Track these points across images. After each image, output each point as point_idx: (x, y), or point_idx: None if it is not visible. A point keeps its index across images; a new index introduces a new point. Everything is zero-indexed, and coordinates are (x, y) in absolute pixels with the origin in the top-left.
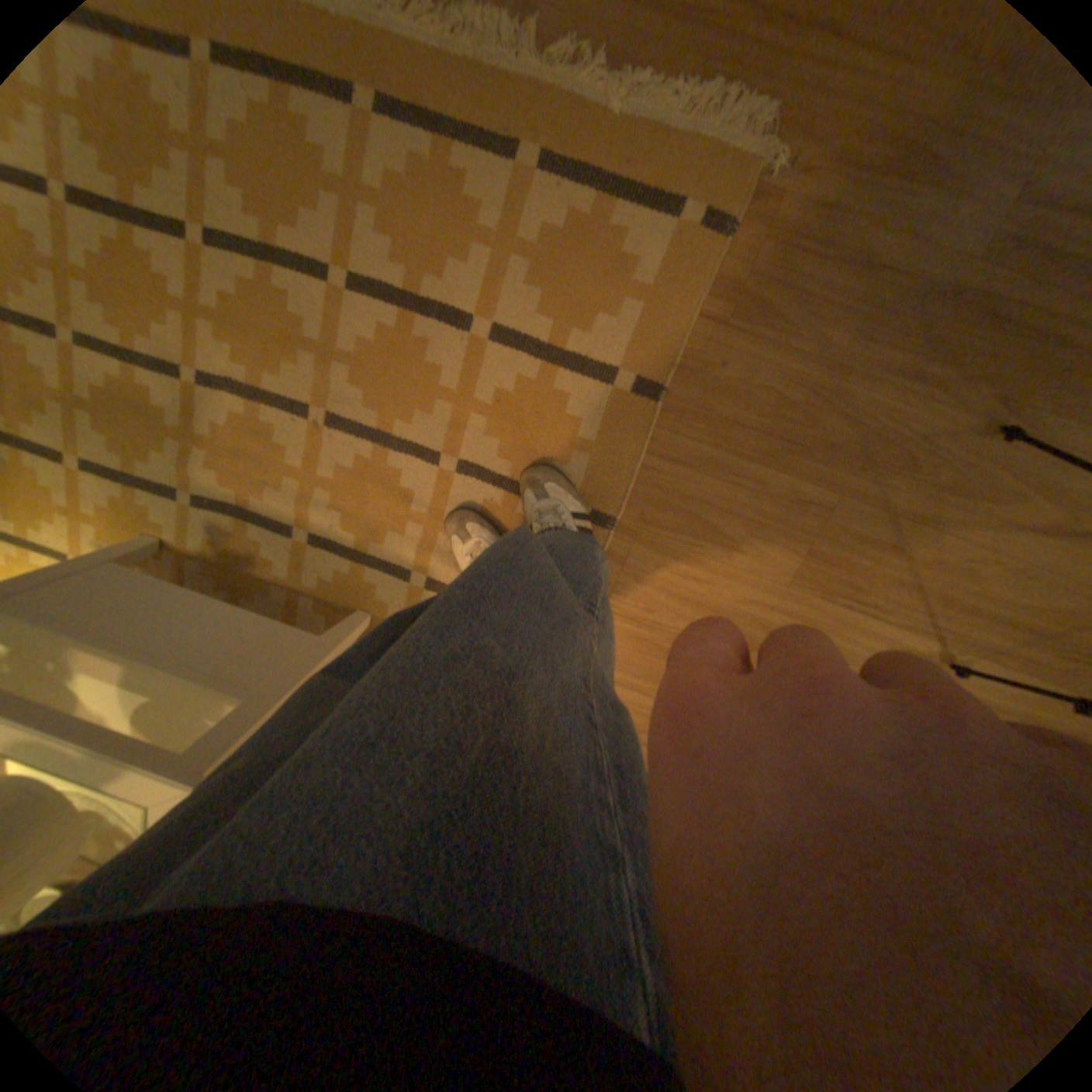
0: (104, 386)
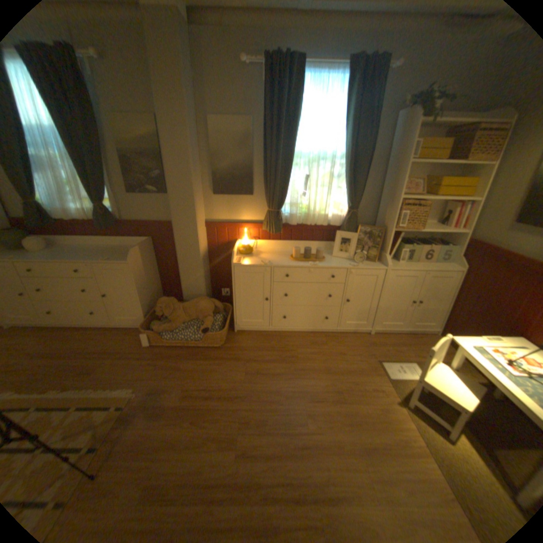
0: None
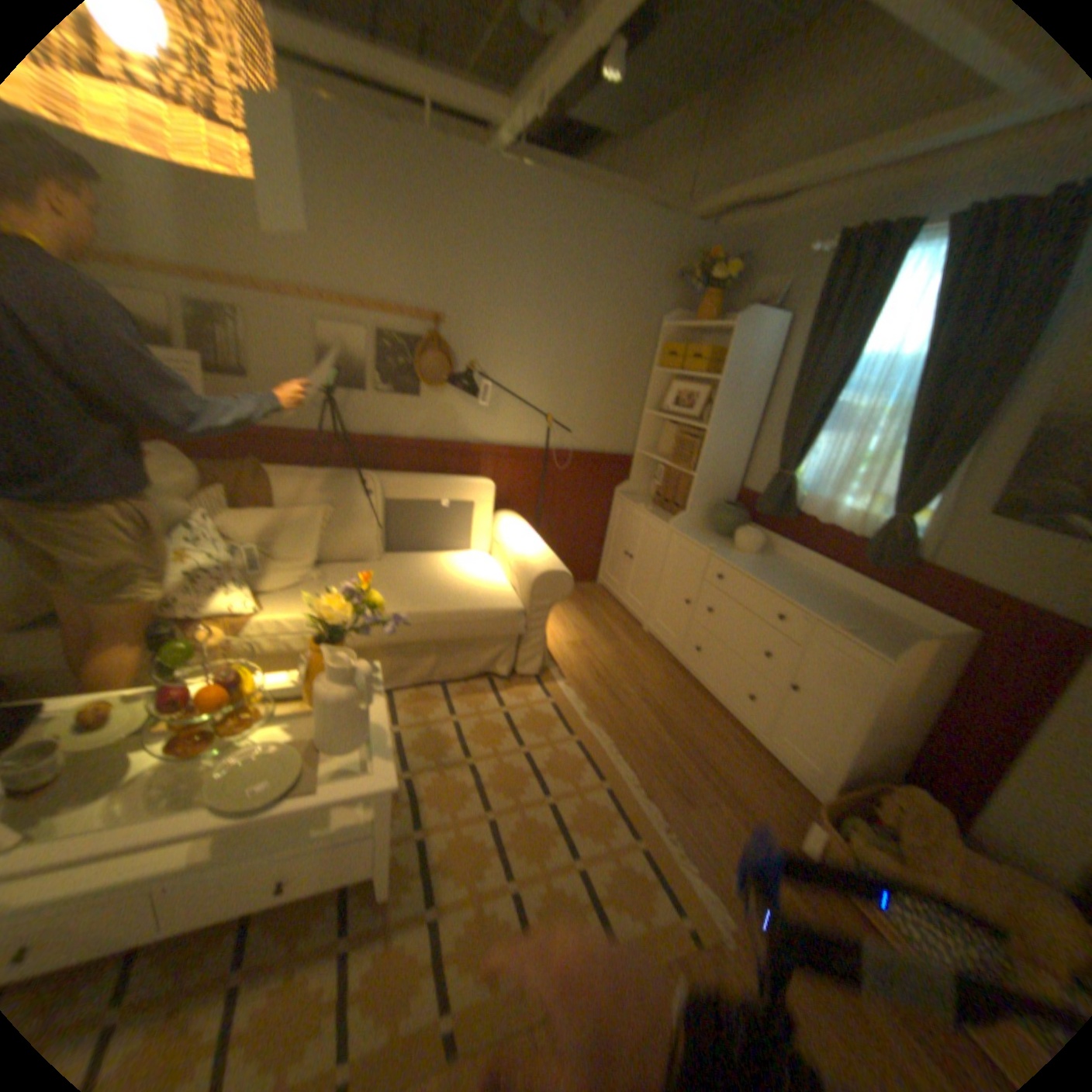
0: (440, 735)
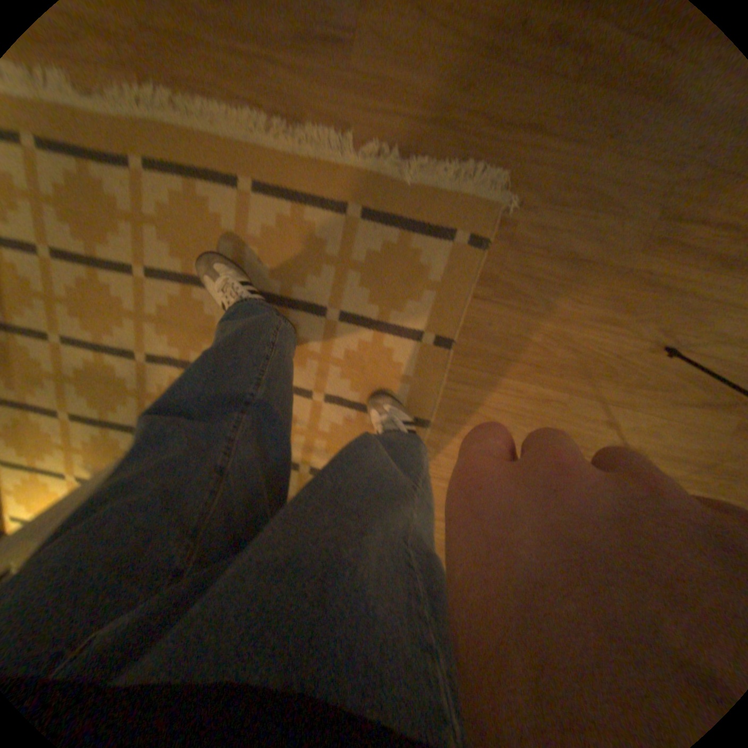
0: (82, 365)
